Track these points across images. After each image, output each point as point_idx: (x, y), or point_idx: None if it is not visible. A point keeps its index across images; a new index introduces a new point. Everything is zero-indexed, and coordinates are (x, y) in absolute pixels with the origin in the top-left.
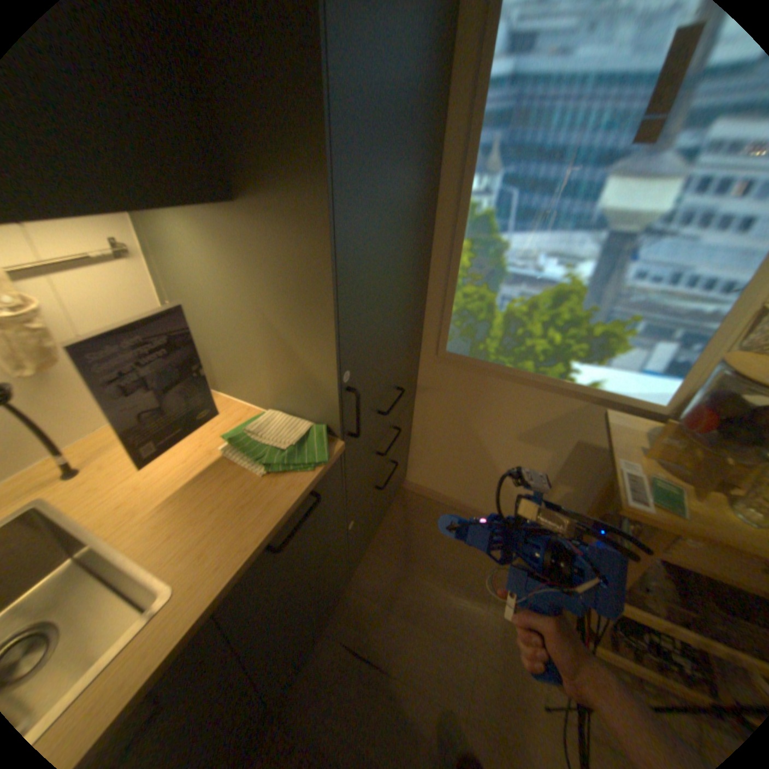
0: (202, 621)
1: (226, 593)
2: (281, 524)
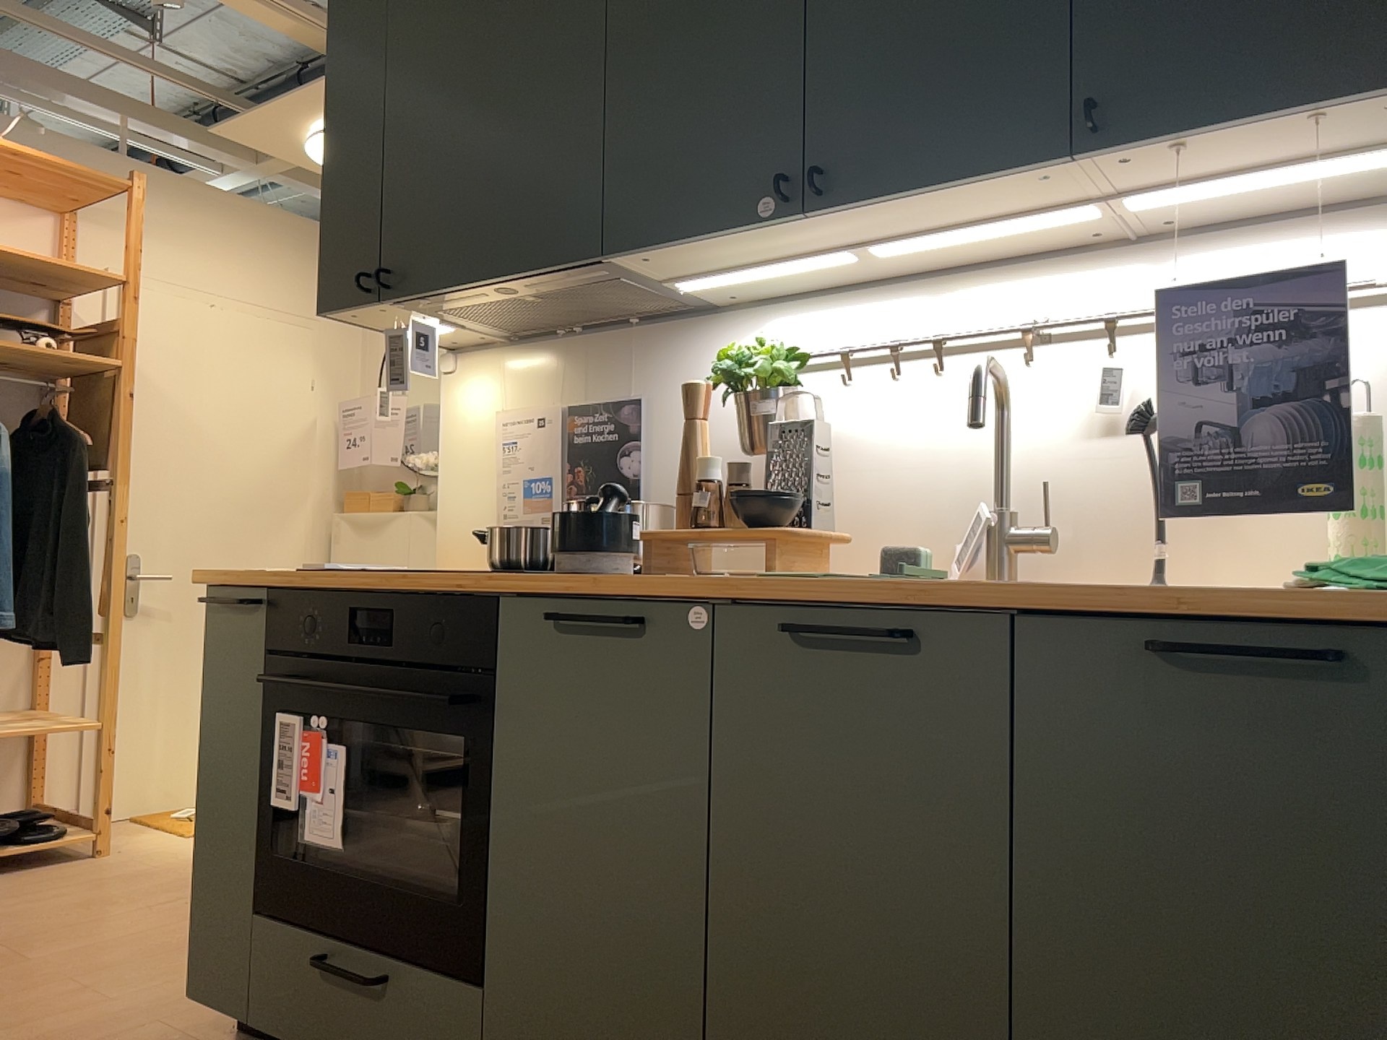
0: (992, 599)
1: (1038, 595)
2: (1197, 604)
